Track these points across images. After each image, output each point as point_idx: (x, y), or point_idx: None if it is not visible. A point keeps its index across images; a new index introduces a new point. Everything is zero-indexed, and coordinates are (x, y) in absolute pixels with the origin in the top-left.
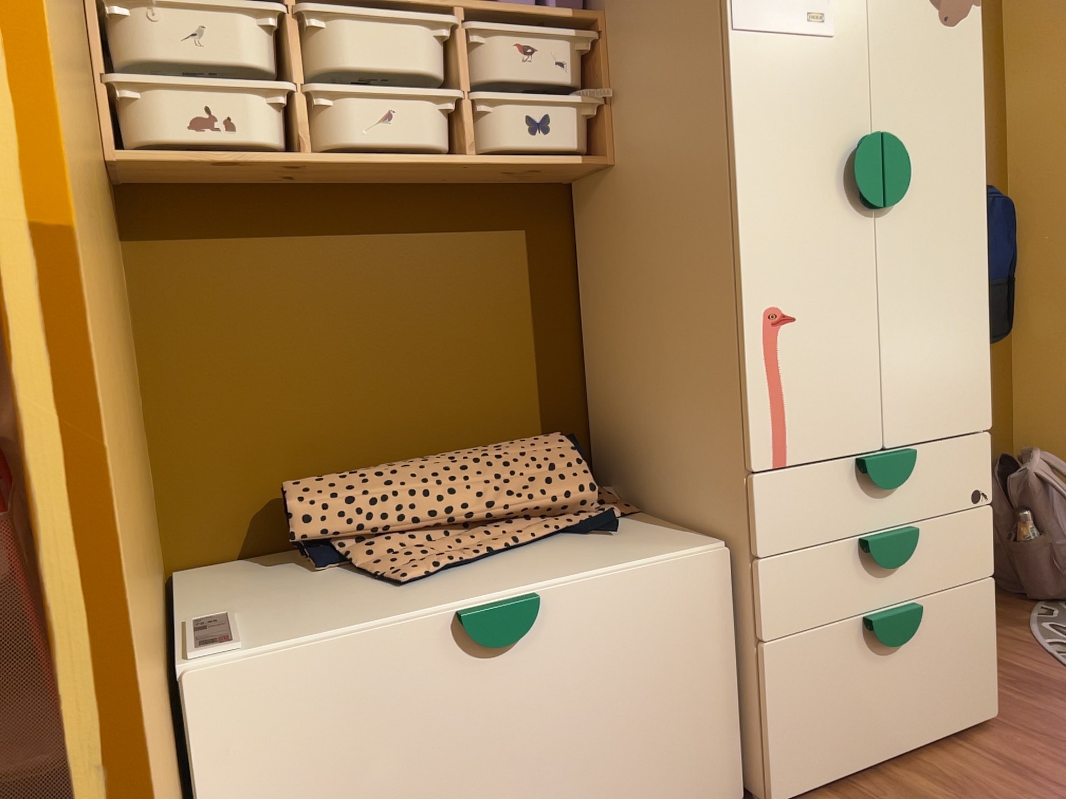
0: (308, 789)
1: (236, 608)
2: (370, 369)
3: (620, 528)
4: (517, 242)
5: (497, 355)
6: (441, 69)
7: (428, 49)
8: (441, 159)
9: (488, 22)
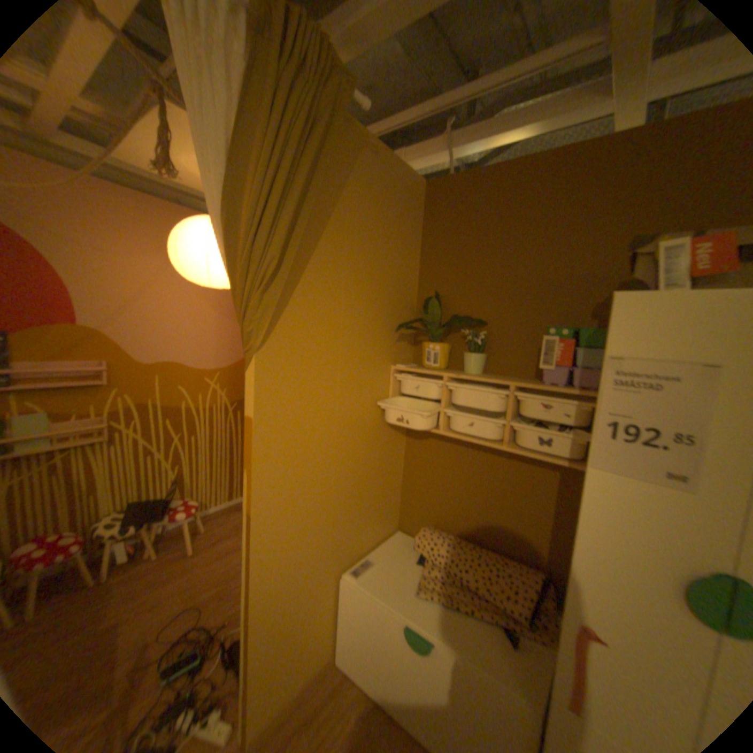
0: (360, 632)
1: (382, 561)
2: (471, 500)
3: (527, 648)
4: (553, 477)
5: (529, 522)
6: (502, 407)
7: (495, 399)
8: (490, 444)
9: (521, 395)
